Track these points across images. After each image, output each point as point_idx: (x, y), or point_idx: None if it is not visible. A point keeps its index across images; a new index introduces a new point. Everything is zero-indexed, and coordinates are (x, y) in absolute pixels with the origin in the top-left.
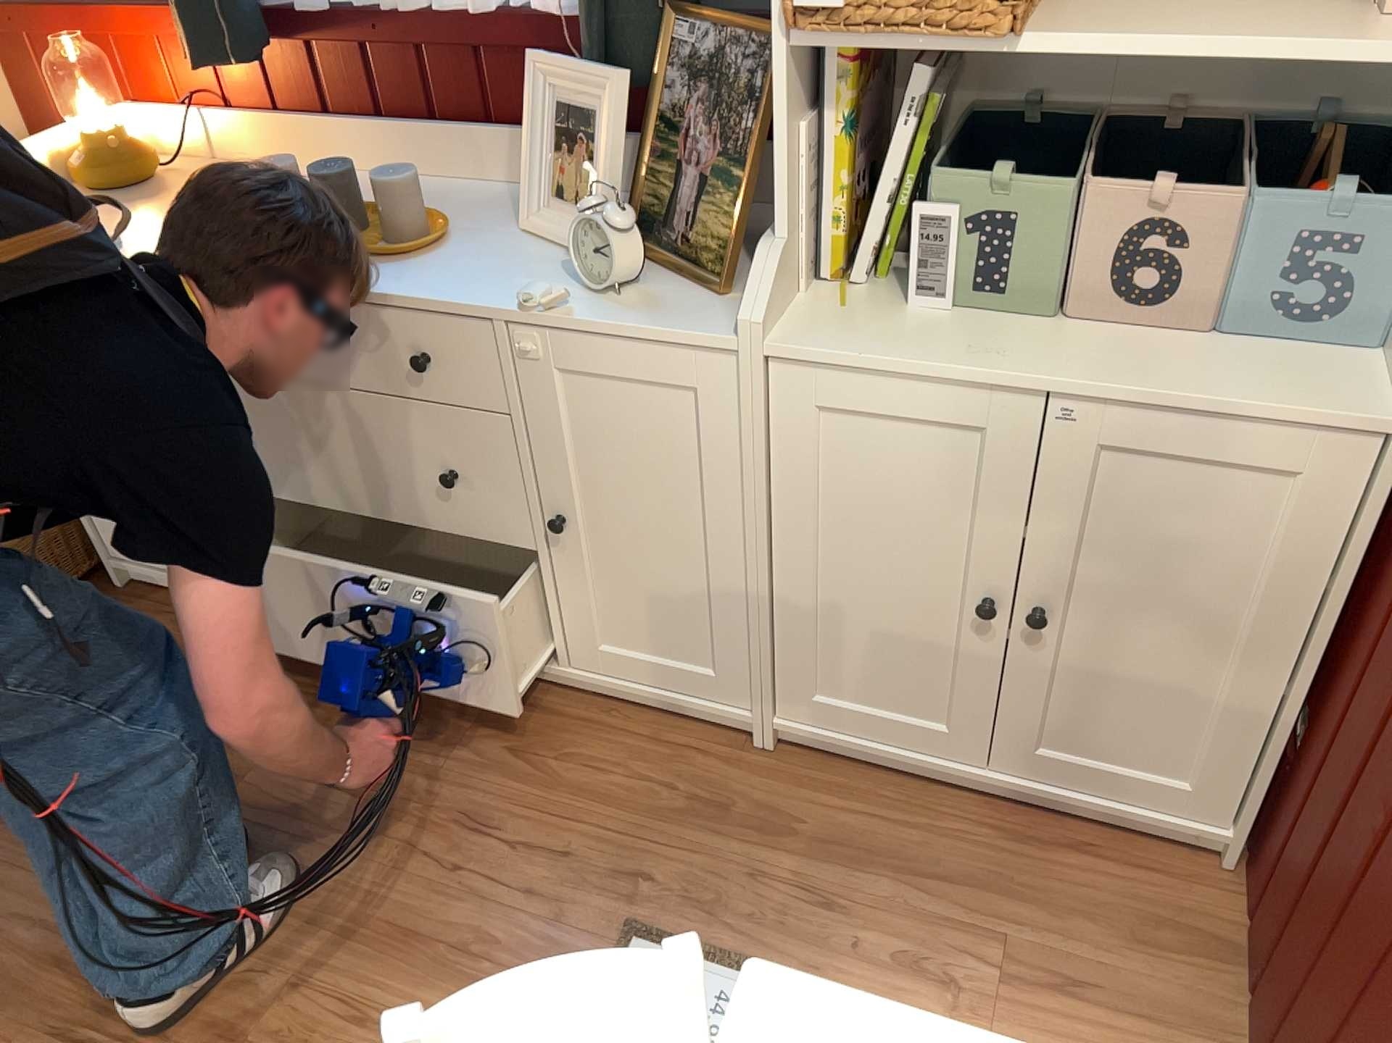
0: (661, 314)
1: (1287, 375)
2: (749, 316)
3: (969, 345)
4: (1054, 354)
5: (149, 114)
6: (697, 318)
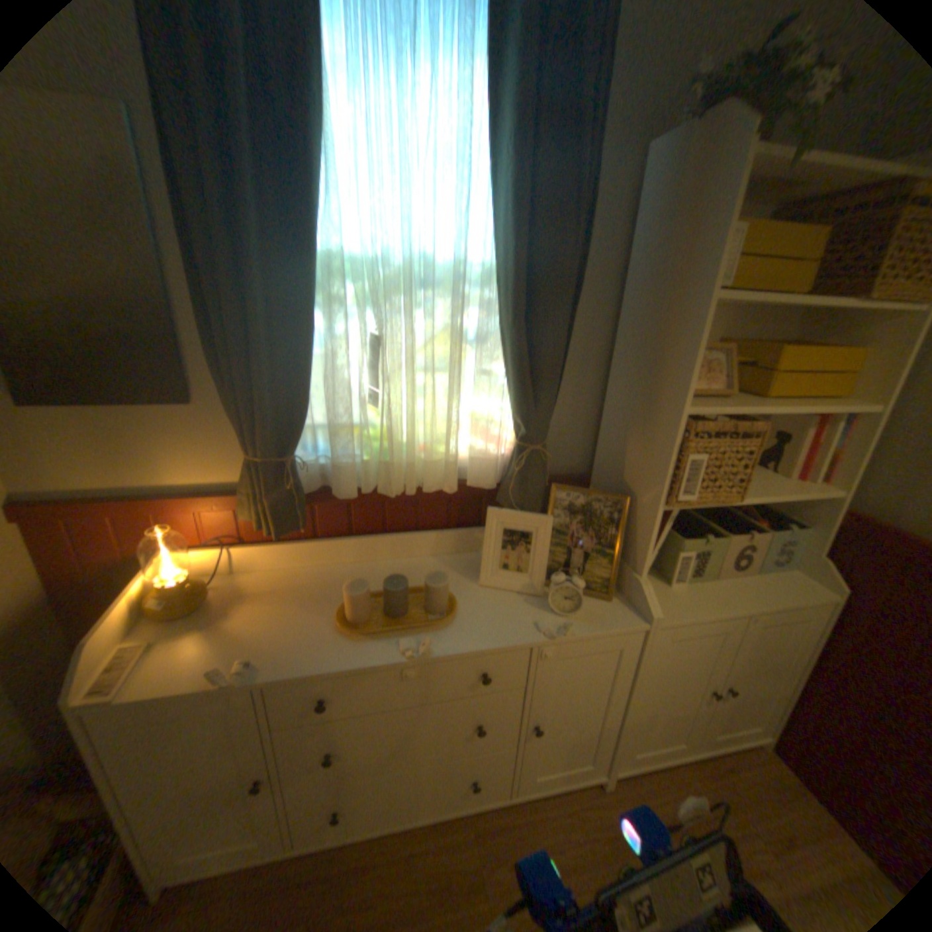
0: (600, 618)
1: (795, 584)
2: (653, 613)
3: (711, 599)
4: (736, 595)
5: (188, 556)
6: (615, 615)
